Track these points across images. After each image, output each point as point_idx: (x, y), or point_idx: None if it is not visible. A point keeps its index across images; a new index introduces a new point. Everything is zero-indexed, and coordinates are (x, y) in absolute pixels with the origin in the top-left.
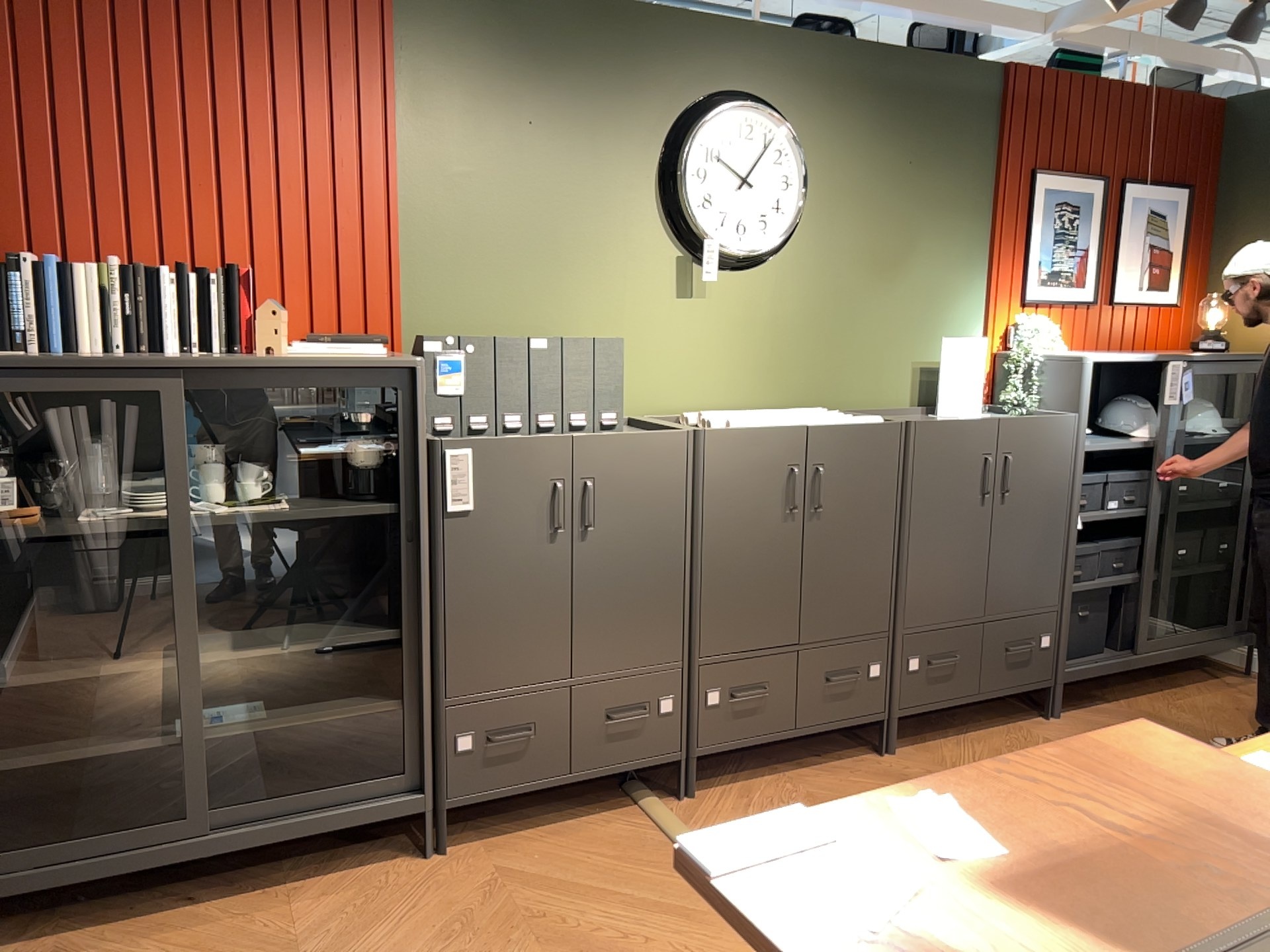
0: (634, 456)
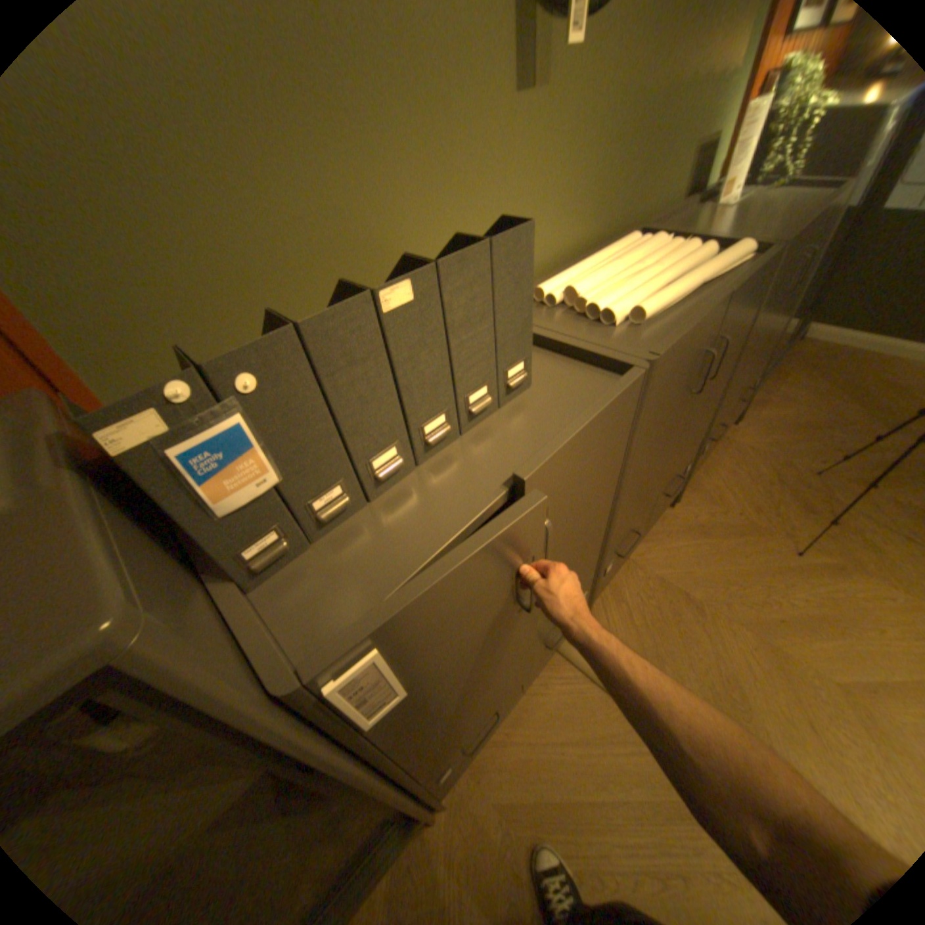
0: (591, 443)
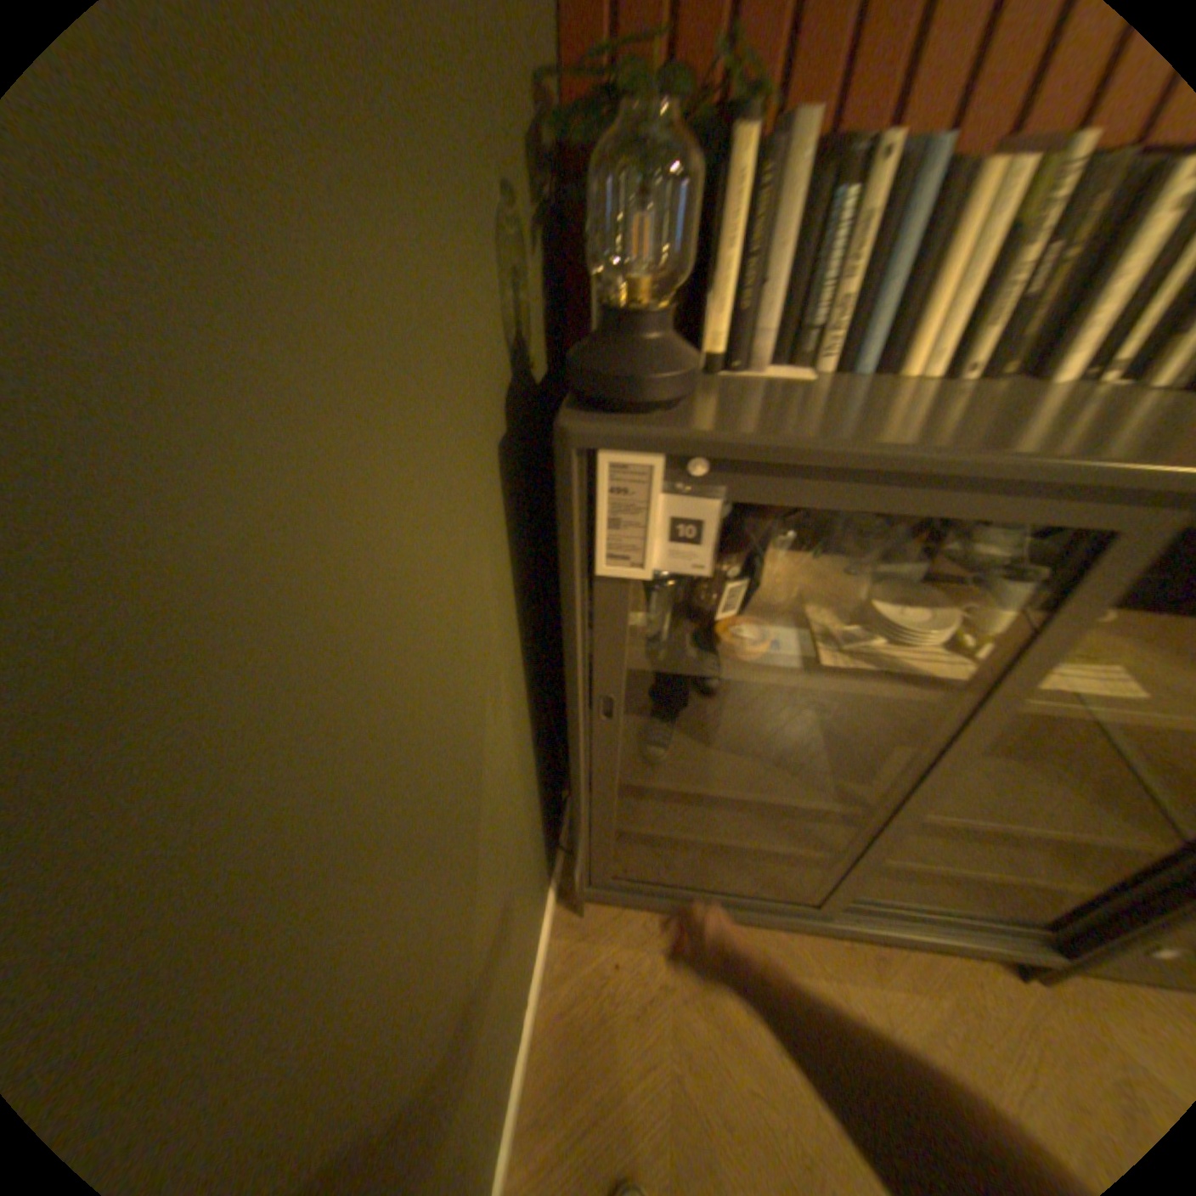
0: None
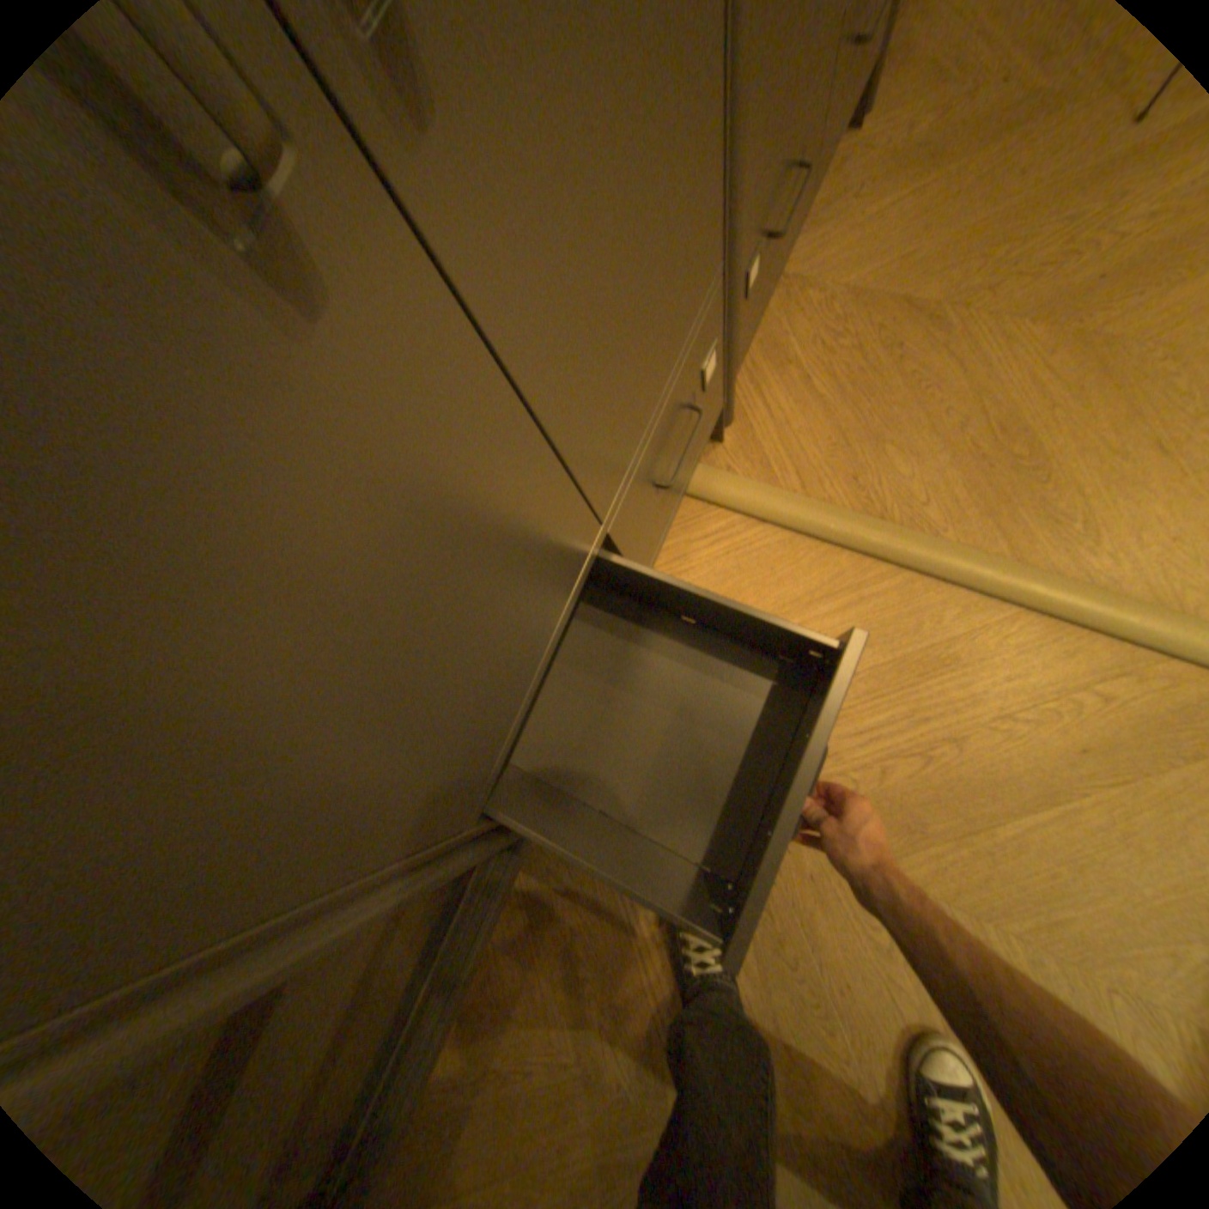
0: None
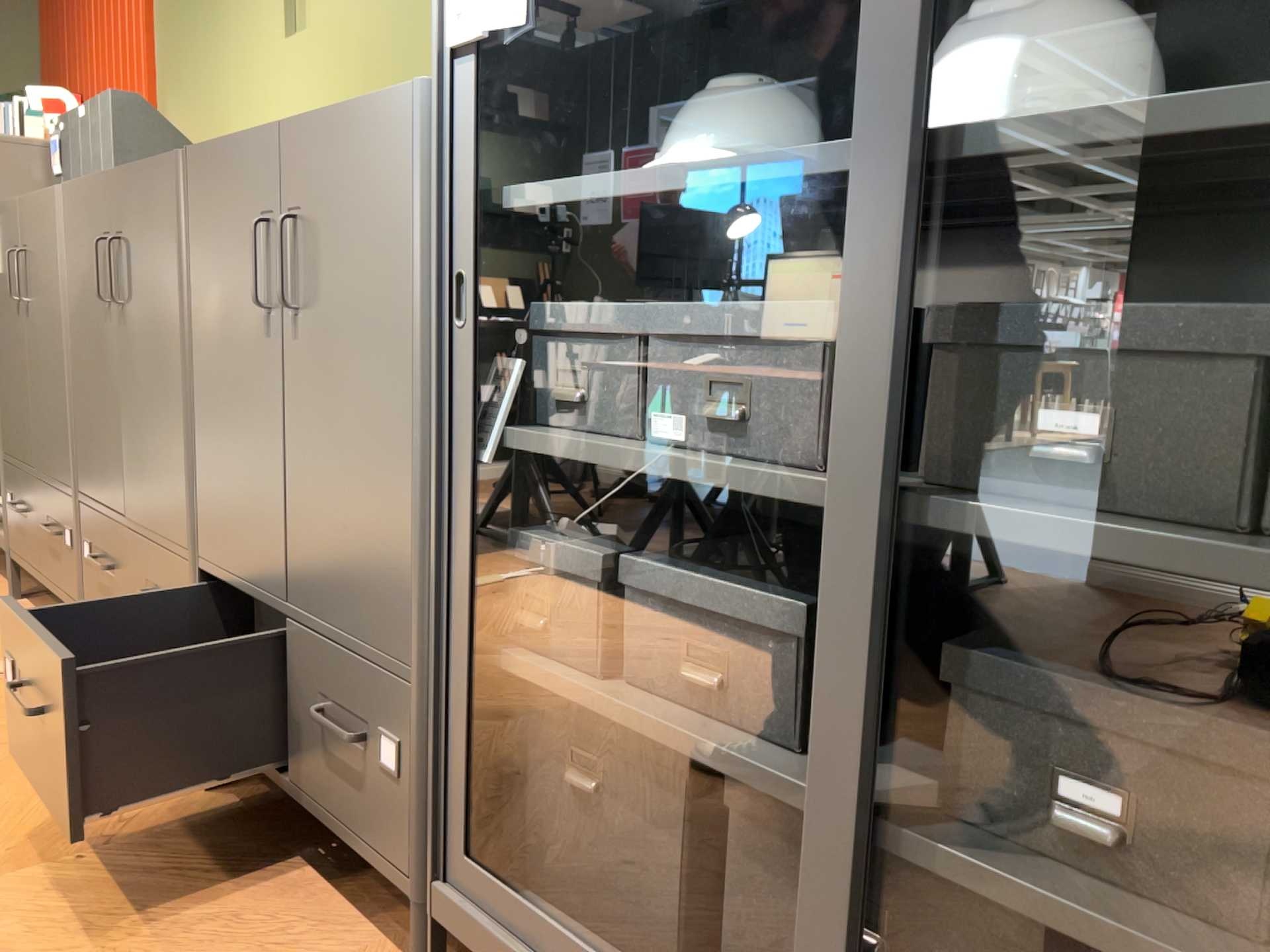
0: (39, 221)
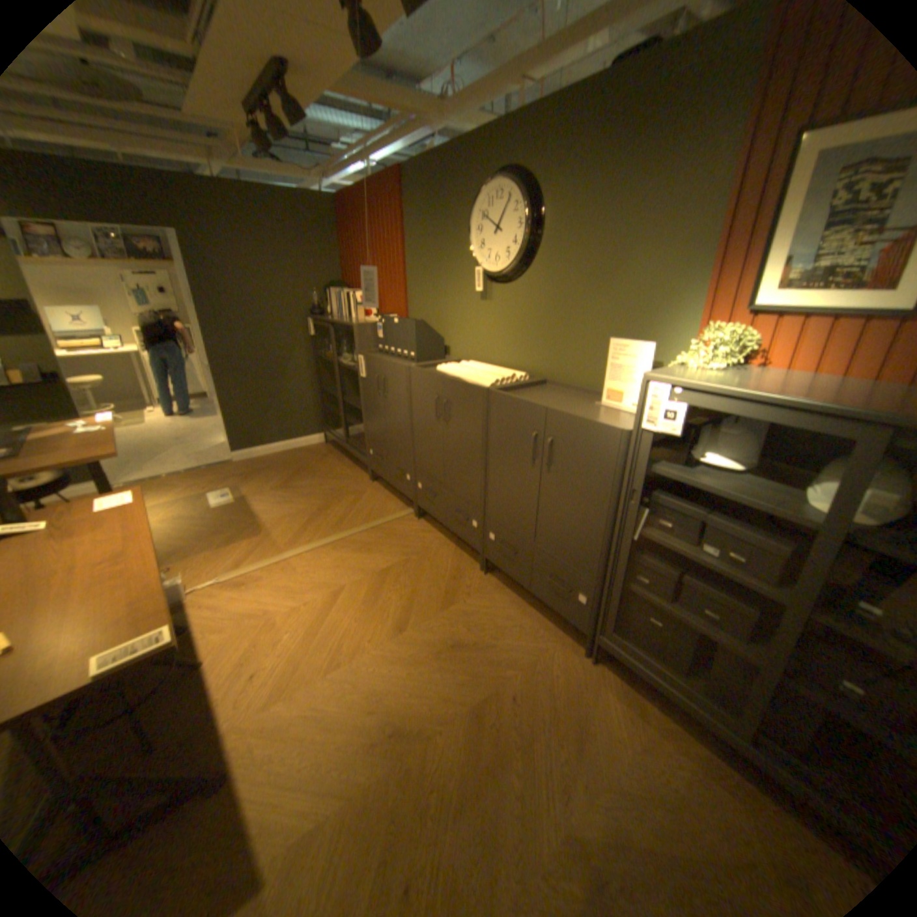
0: (394, 371)
